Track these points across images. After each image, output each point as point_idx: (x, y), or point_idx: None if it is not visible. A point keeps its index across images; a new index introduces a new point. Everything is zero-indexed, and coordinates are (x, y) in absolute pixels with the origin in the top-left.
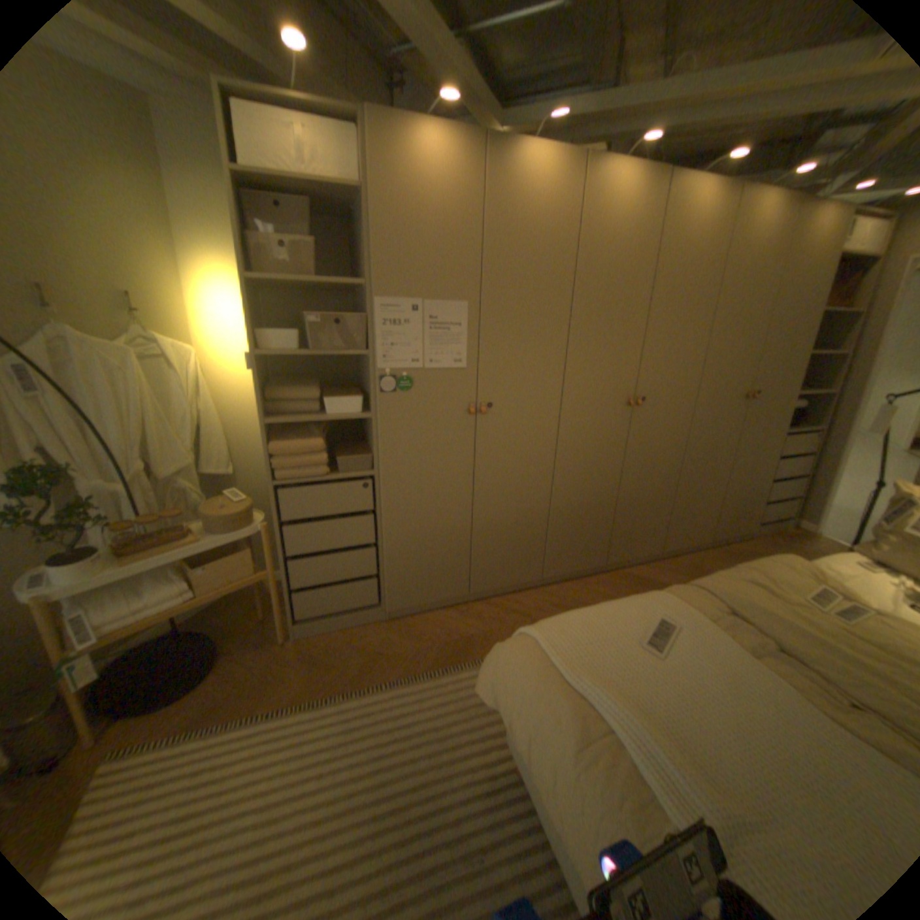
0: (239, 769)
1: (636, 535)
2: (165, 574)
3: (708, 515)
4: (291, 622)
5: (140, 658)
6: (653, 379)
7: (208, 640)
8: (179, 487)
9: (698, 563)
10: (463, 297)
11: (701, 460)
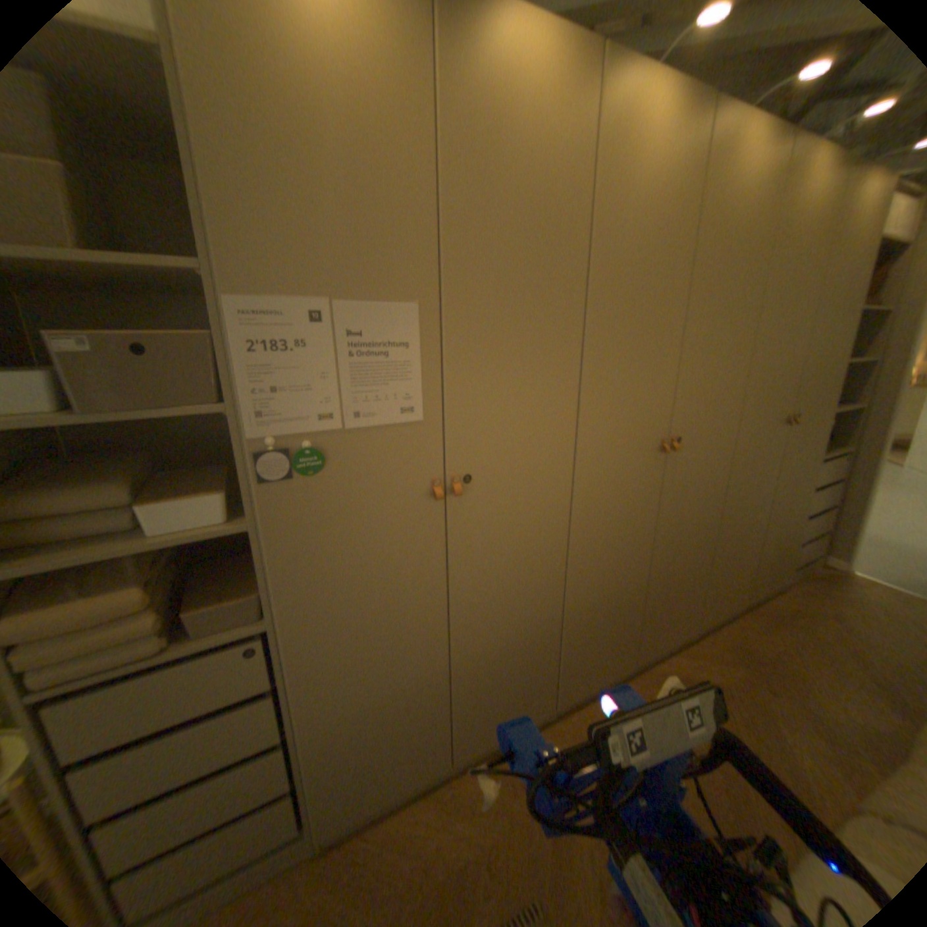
0: None
1: (671, 619)
2: None
3: (747, 574)
4: None
5: None
6: (690, 411)
7: None
8: None
9: (742, 638)
10: (410, 293)
11: (741, 508)
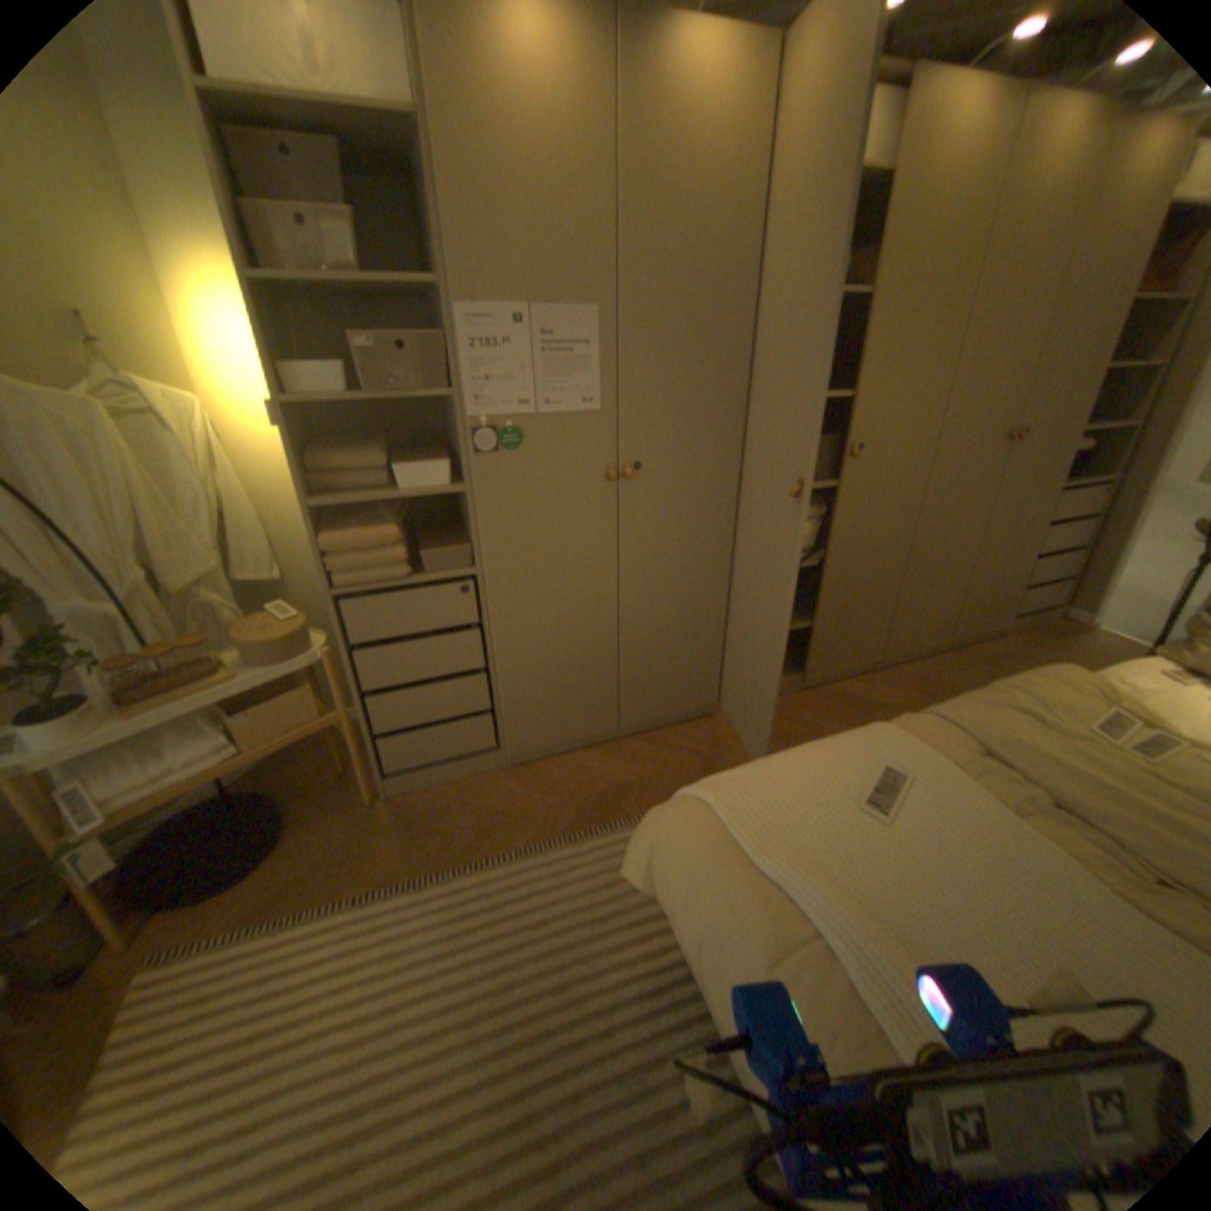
0: (320, 974)
1: (847, 639)
2: (193, 726)
3: (946, 608)
4: (379, 776)
5: (181, 832)
6: (875, 417)
7: (271, 804)
8: (203, 602)
9: (930, 672)
10: (591, 298)
11: (940, 531)
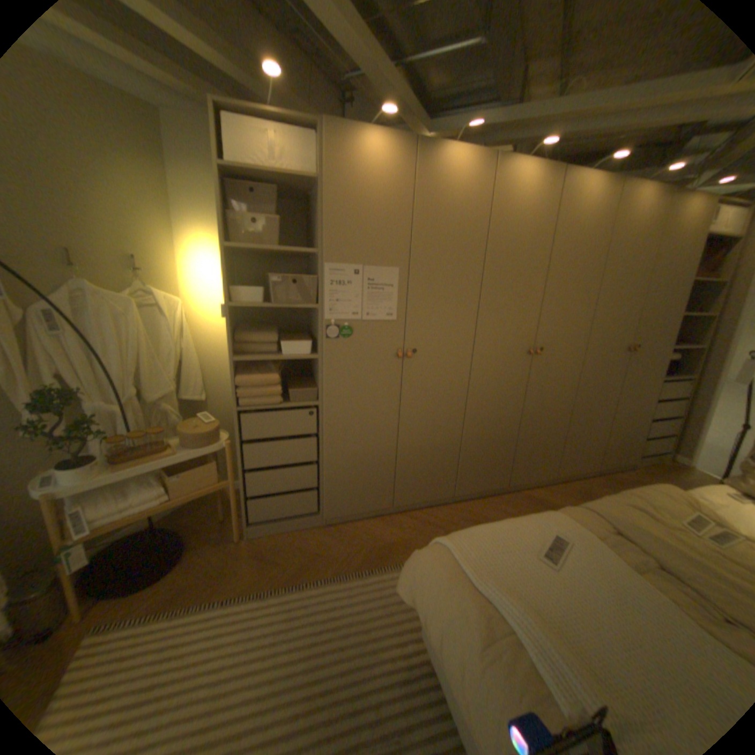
0: (197, 648)
1: (535, 462)
2: (147, 480)
3: (596, 448)
4: (245, 524)
5: (122, 549)
6: (549, 333)
7: (178, 536)
8: (163, 409)
9: (588, 488)
10: (395, 264)
11: (590, 401)
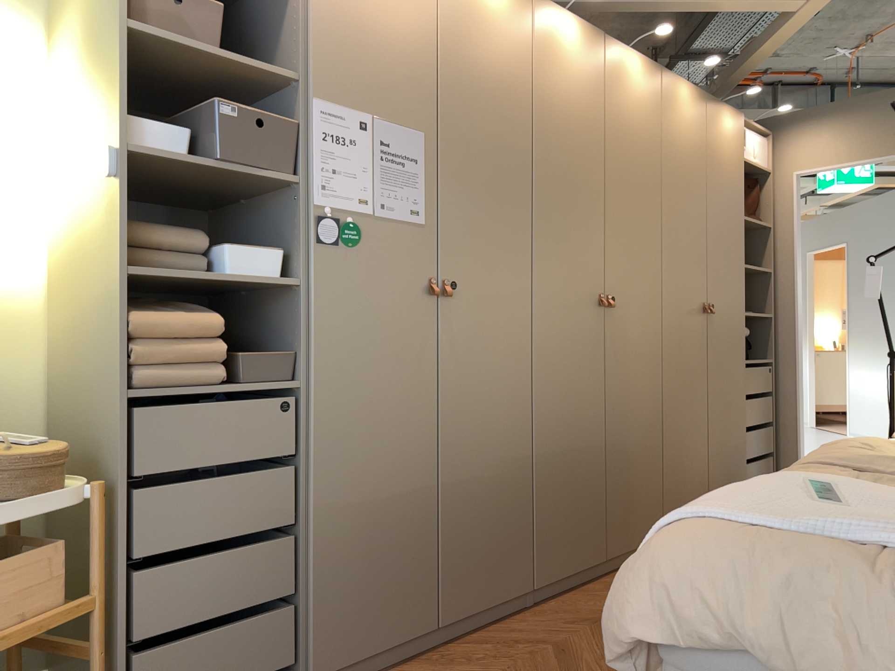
0: None
1: (633, 503)
2: None
3: (698, 472)
4: None
5: None
6: (620, 272)
7: None
8: None
9: None
10: (420, 123)
11: (680, 388)
